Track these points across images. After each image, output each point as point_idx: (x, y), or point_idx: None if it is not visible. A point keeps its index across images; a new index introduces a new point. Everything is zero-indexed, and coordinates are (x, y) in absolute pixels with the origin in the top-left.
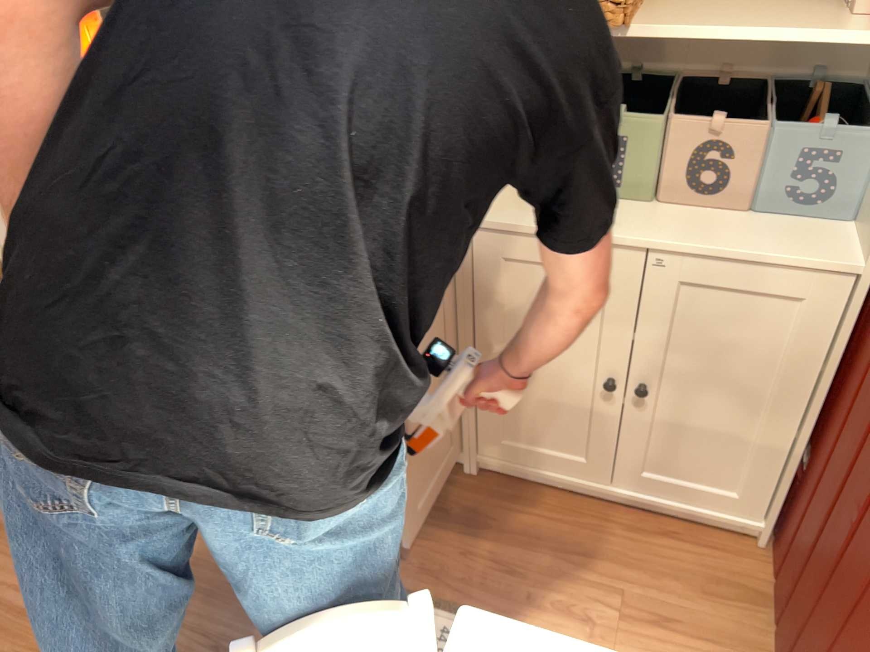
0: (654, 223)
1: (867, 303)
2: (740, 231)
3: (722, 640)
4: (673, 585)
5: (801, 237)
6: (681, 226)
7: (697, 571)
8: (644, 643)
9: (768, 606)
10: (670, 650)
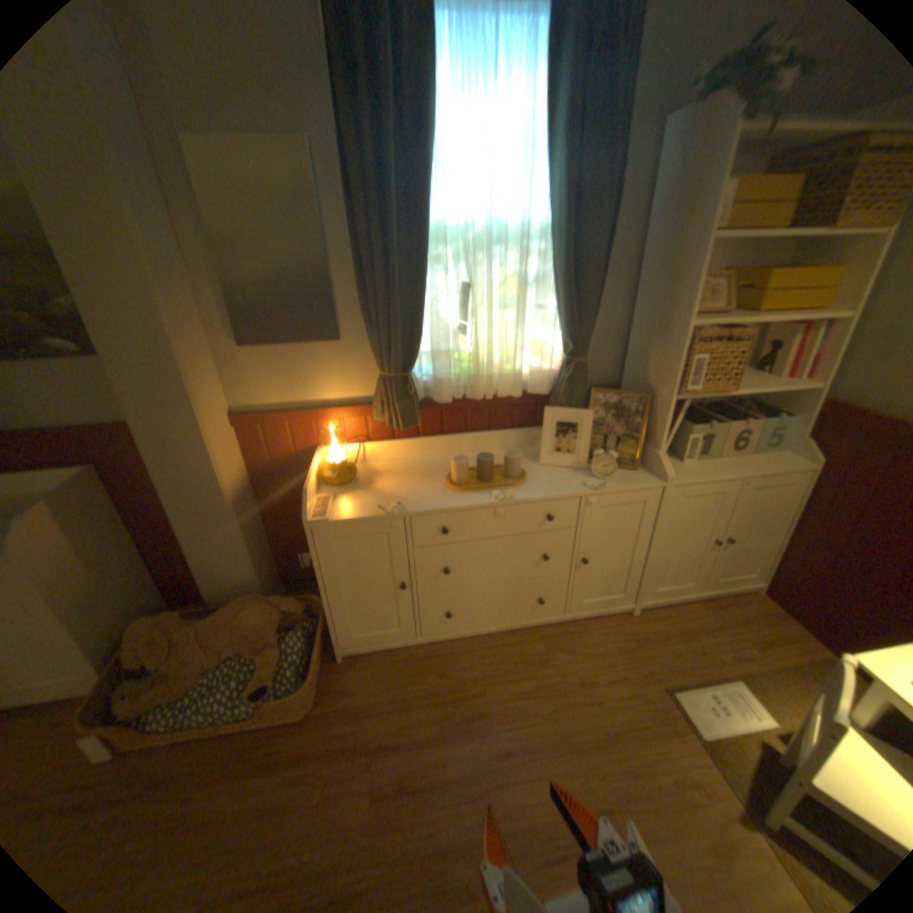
0: (733, 466)
1: (820, 479)
2: (763, 462)
3: (798, 643)
4: (759, 629)
5: (782, 460)
6: (743, 465)
7: (759, 619)
8: (780, 660)
9: (794, 621)
10: (790, 658)
